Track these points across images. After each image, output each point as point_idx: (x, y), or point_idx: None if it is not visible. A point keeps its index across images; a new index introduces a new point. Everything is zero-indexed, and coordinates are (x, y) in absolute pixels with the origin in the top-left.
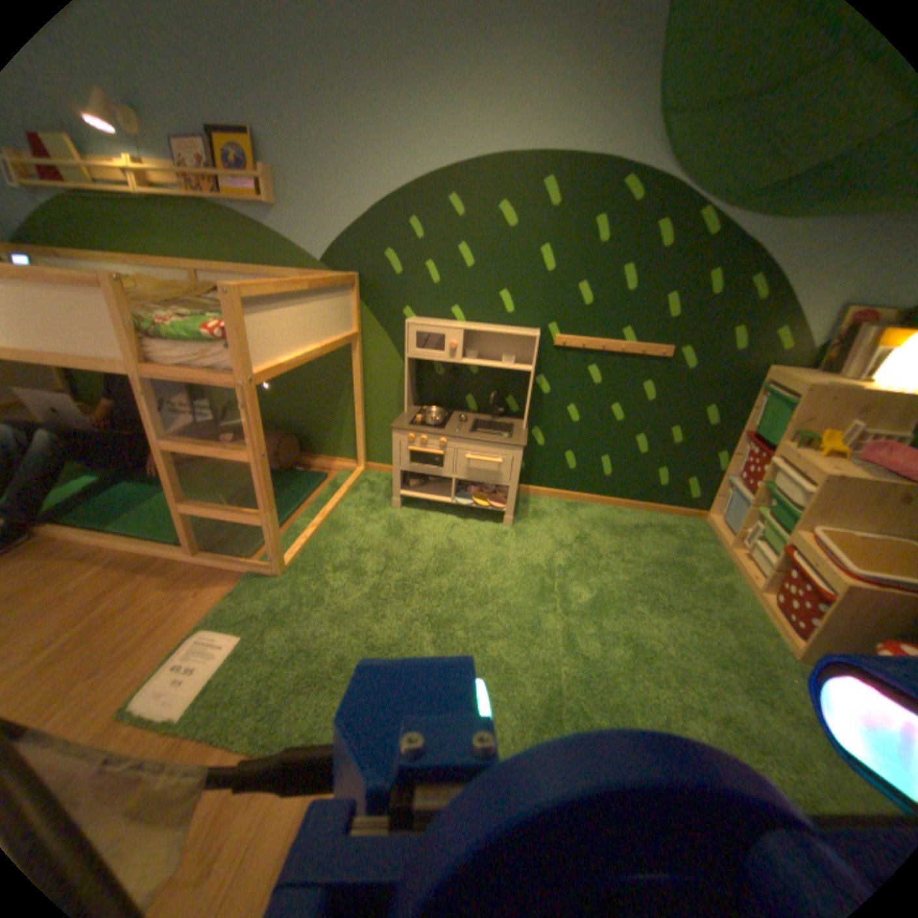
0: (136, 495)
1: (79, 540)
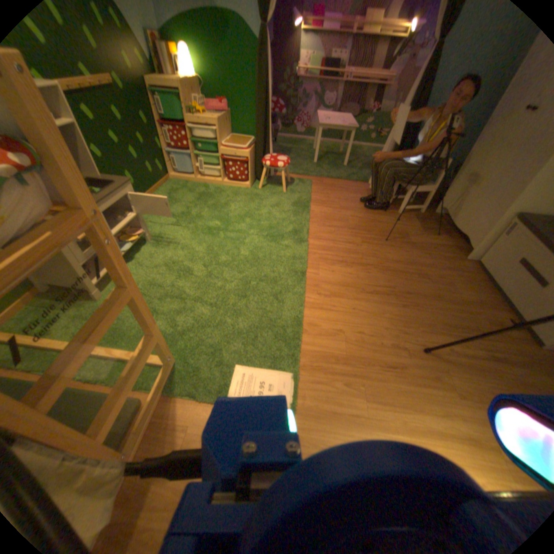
0: None
1: None
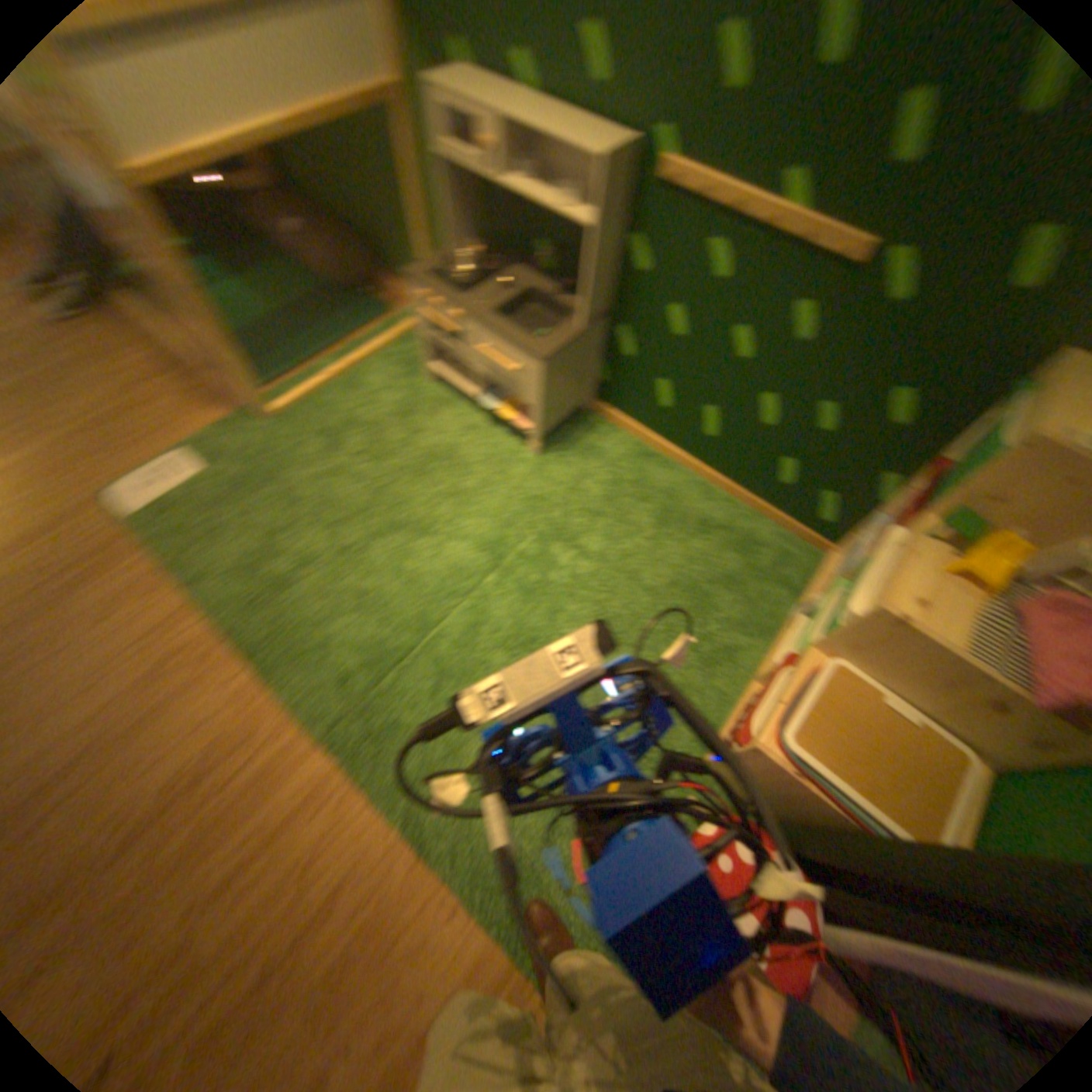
0: (198, 284)
1: (136, 324)
